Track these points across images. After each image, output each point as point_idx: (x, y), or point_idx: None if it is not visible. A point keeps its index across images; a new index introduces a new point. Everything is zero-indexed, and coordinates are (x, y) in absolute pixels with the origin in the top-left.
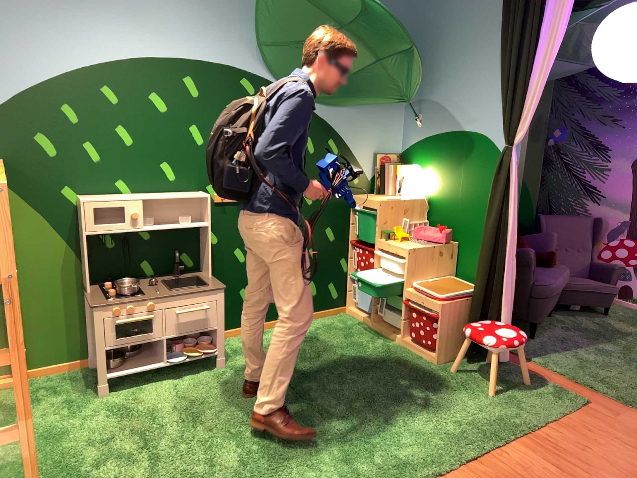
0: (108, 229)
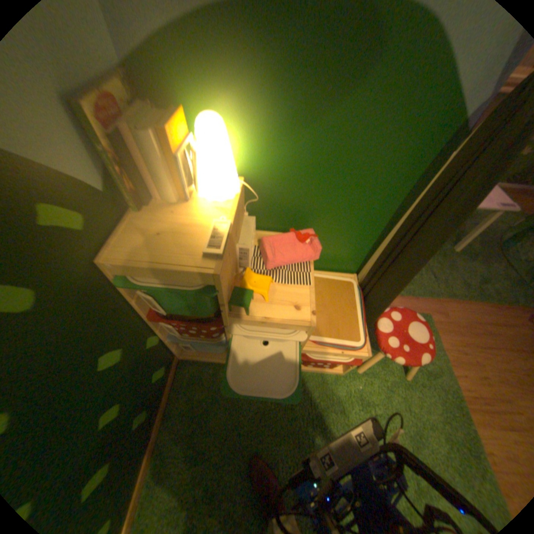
0: None
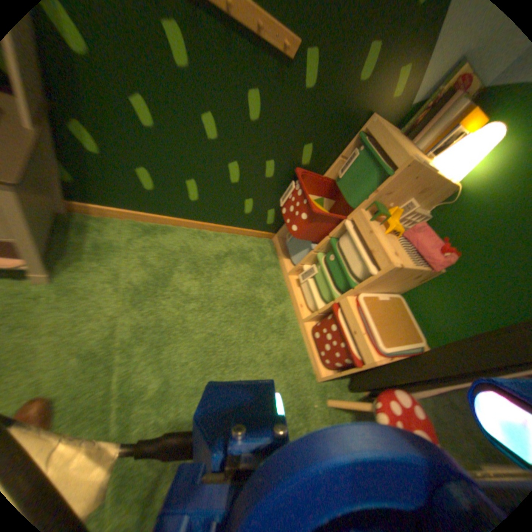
0: None
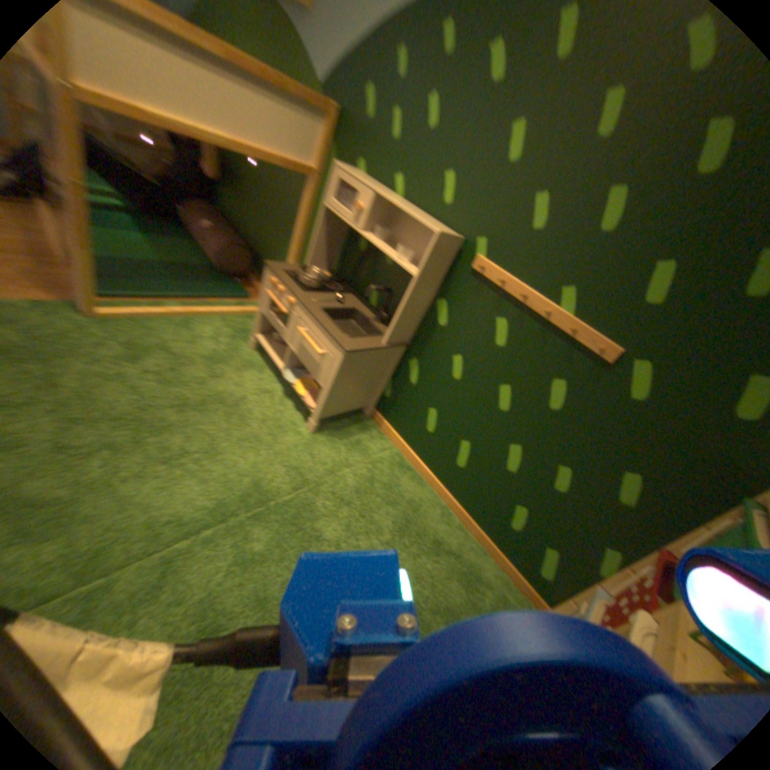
0: (337, 209)
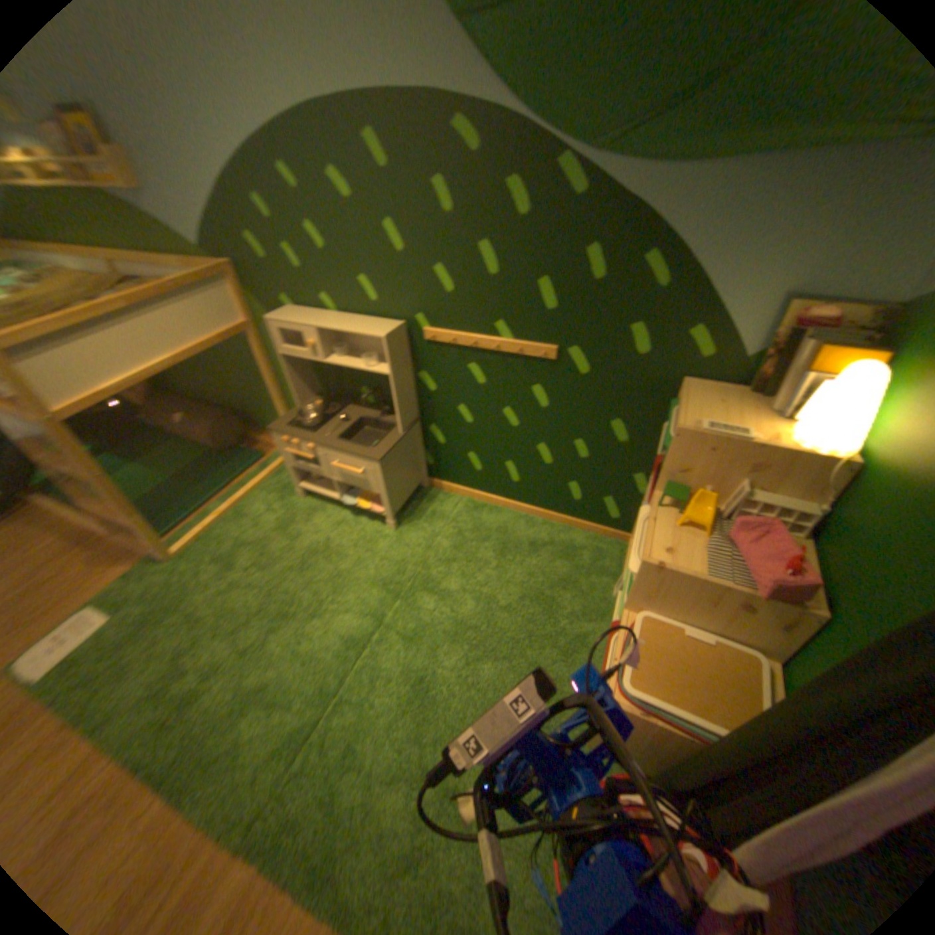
0: (294, 353)
